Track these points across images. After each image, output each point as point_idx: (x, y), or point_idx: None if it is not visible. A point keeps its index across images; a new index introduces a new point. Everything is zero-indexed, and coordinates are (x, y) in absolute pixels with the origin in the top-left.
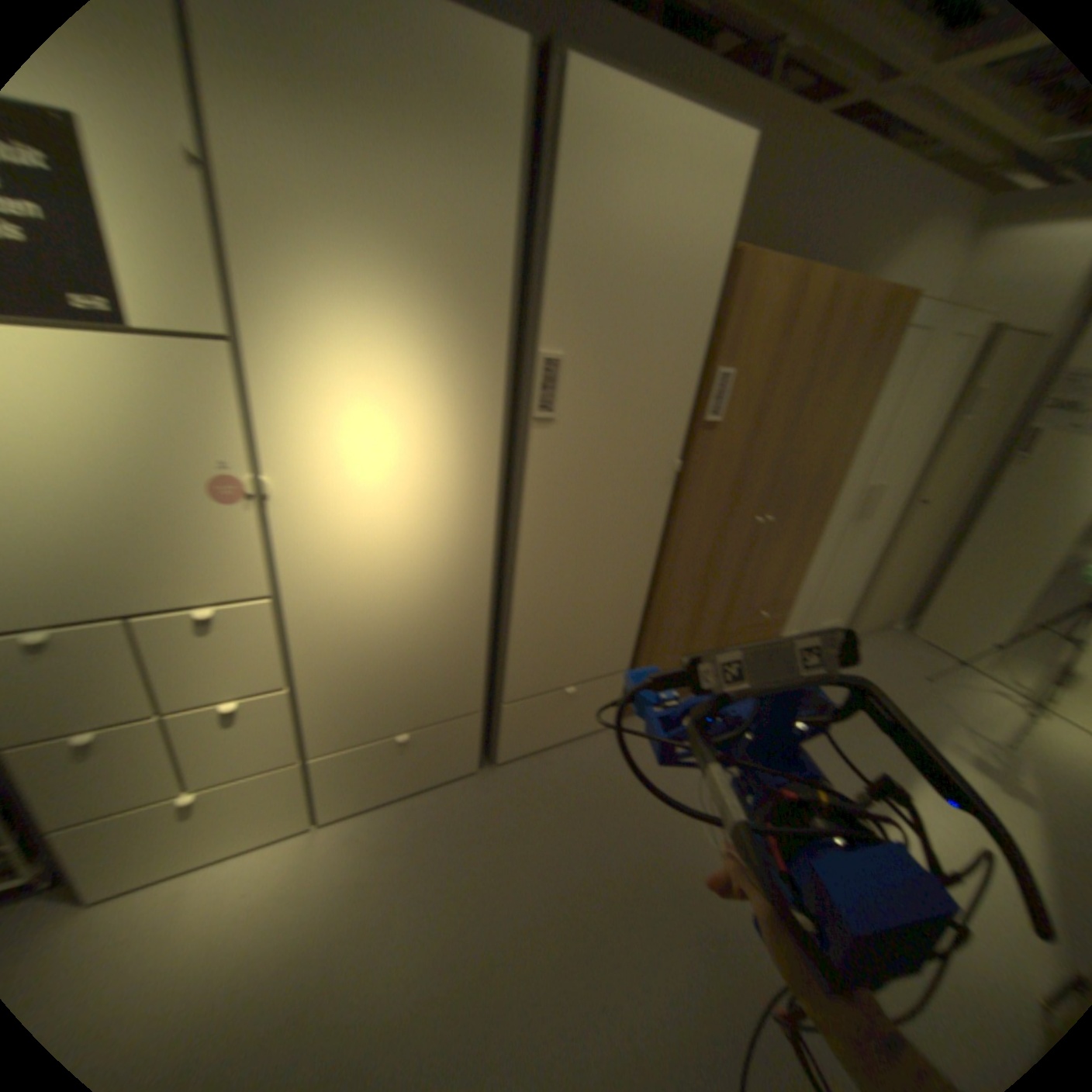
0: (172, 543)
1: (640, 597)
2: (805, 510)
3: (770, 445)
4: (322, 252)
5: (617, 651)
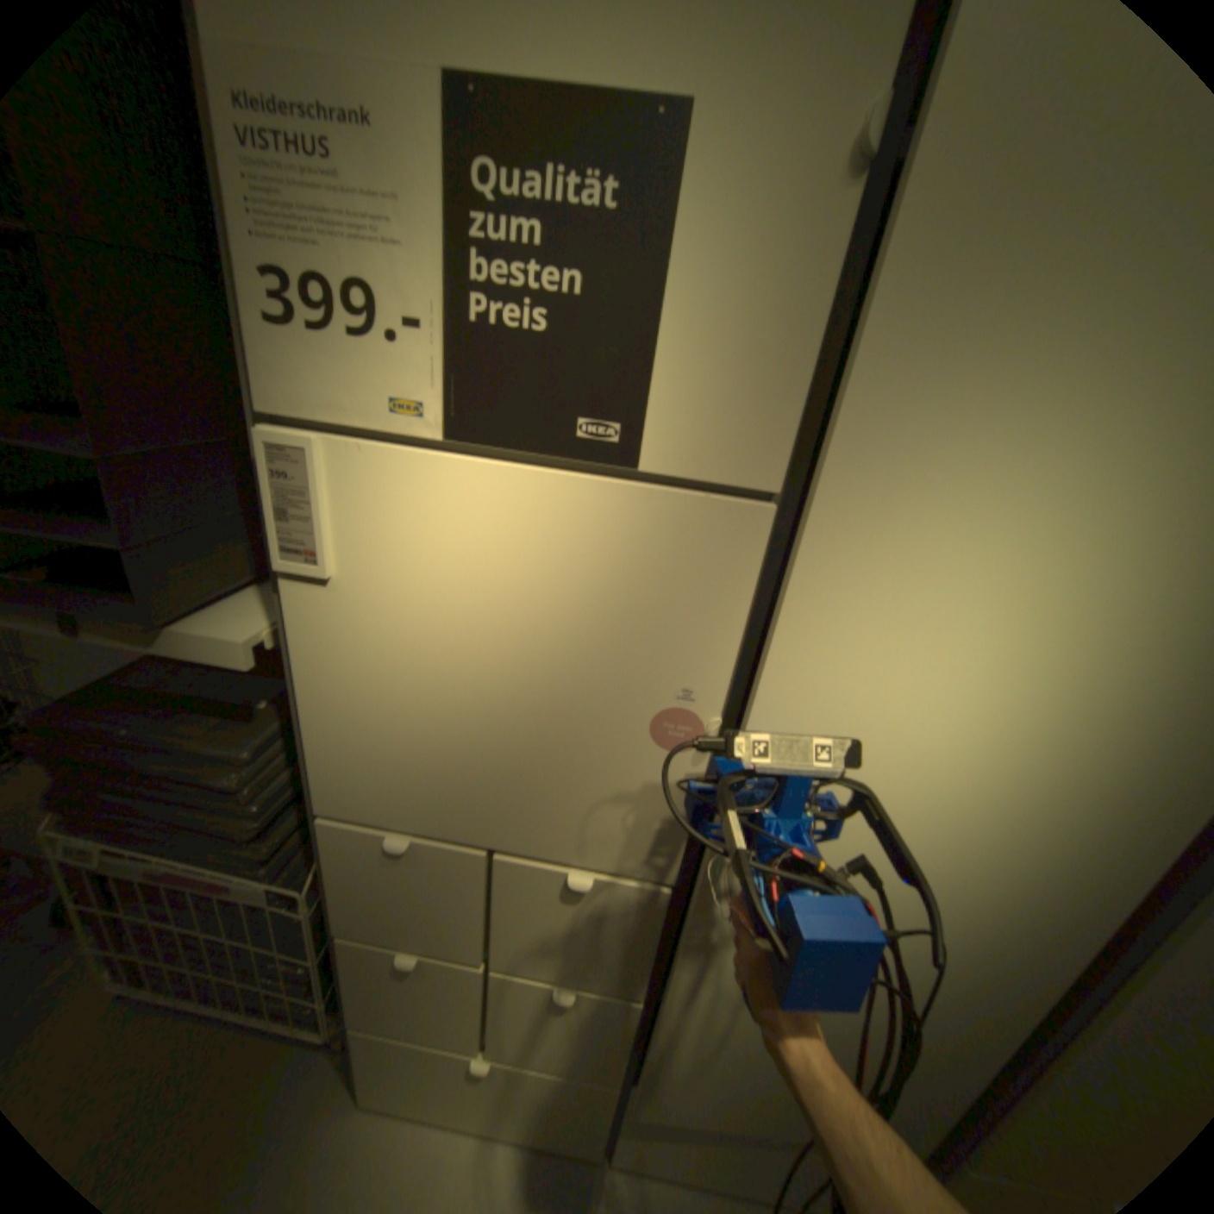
0: (586, 782)
1: None
2: None
3: None
4: (1056, 337)
5: None
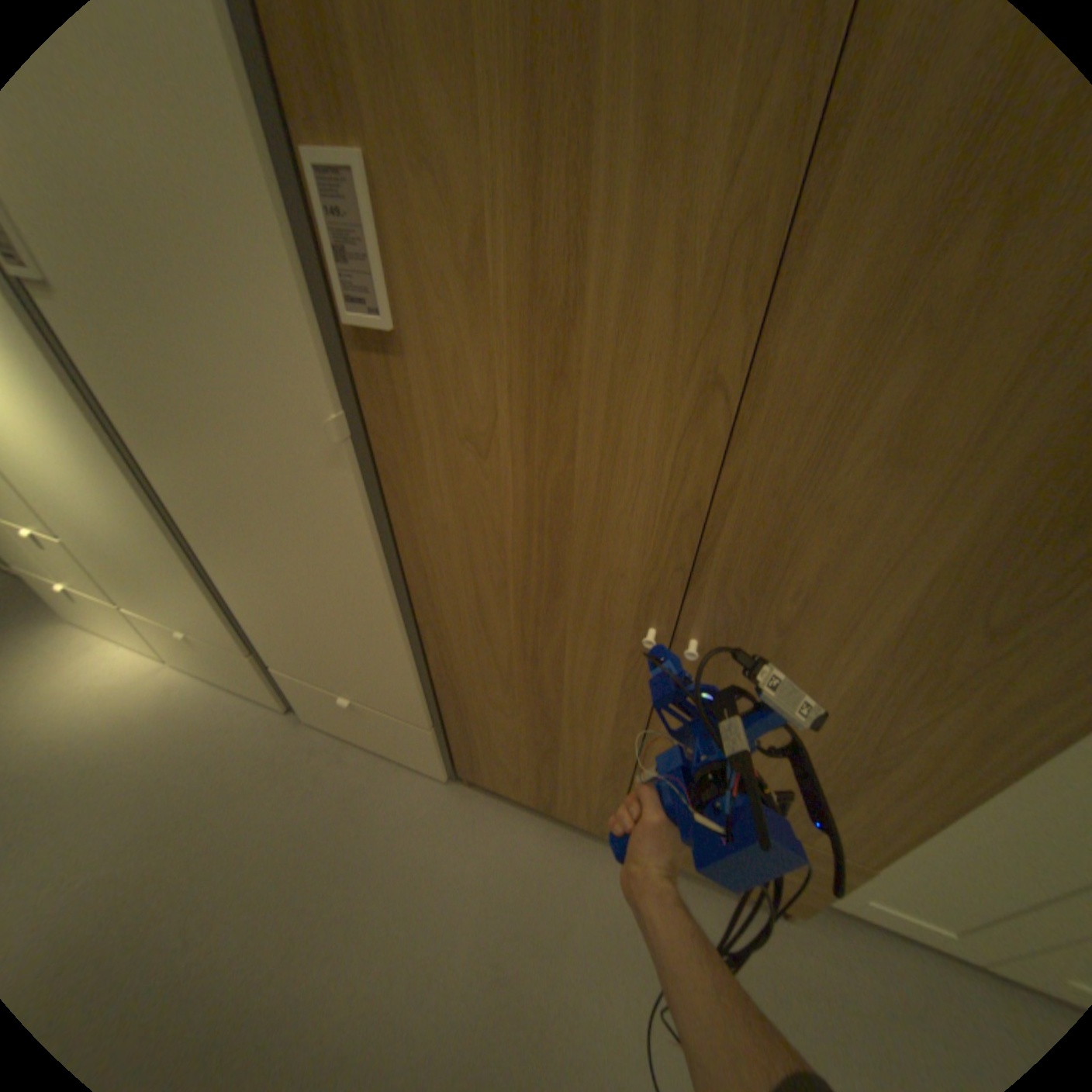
0: None
1: (404, 645)
2: (896, 692)
3: (650, 439)
4: None
5: (402, 699)
